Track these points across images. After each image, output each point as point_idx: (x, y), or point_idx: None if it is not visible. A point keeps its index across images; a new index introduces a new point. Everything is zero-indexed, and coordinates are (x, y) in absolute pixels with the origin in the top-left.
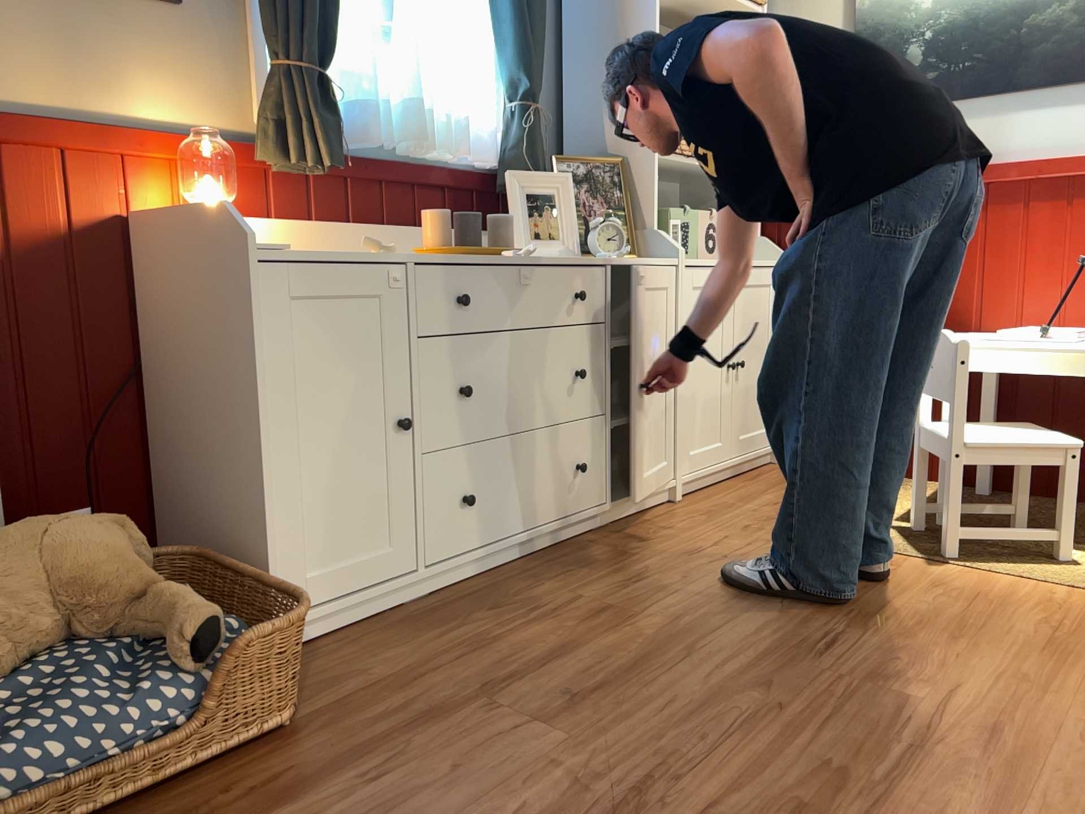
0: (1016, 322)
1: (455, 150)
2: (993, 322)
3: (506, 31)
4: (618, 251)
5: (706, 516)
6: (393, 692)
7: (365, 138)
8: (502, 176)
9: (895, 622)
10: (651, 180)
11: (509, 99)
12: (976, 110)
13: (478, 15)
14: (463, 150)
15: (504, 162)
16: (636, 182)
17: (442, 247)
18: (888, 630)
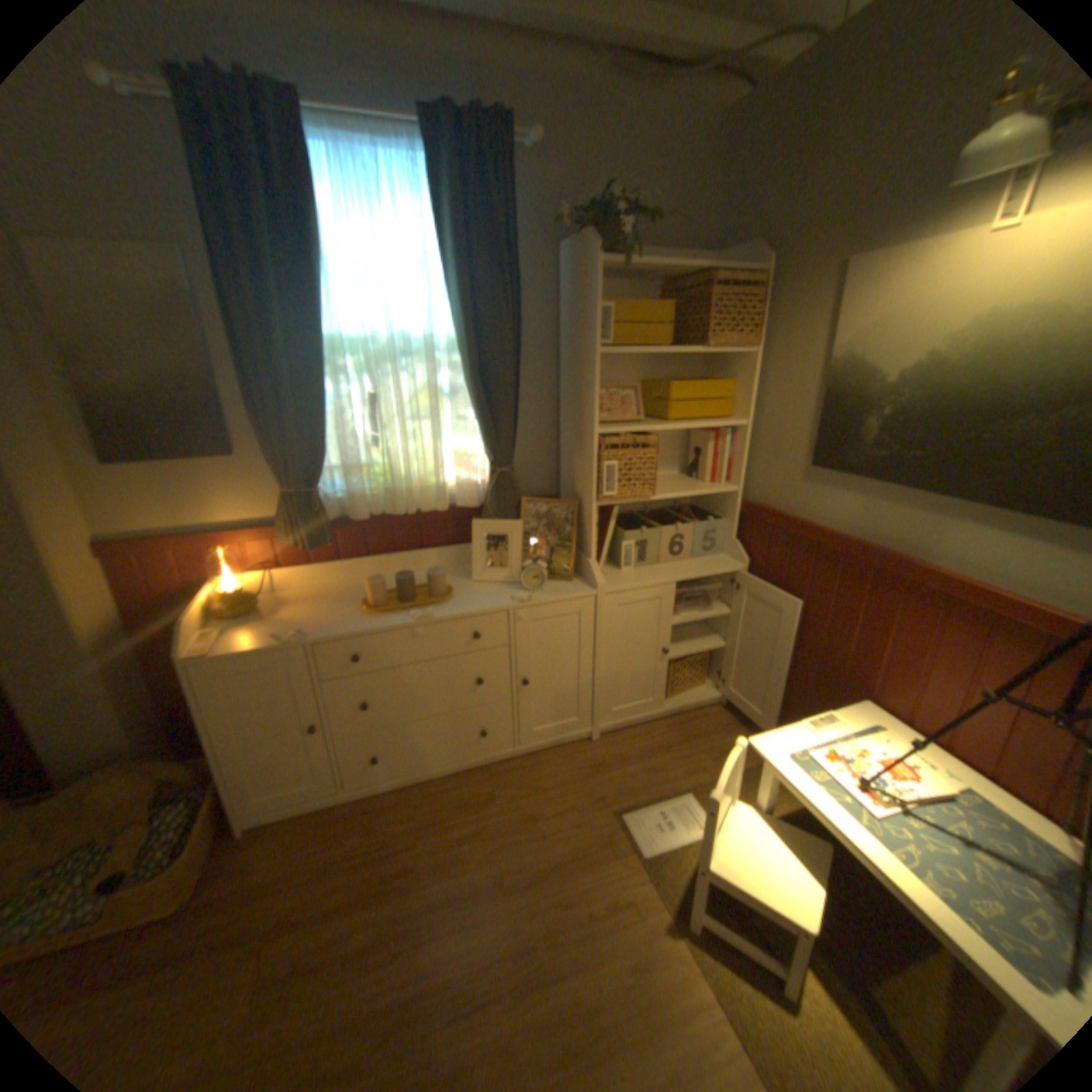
0: (914, 717)
1: (436, 506)
2: (893, 703)
3: (477, 417)
4: (539, 587)
5: (591, 770)
6: (243, 902)
7: (355, 515)
8: (484, 512)
9: (549, 1006)
10: (591, 523)
11: (488, 460)
12: (924, 500)
13: (464, 402)
14: (439, 507)
15: (485, 503)
16: (585, 519)
17: (371, 605)
18: (531, 1016)
